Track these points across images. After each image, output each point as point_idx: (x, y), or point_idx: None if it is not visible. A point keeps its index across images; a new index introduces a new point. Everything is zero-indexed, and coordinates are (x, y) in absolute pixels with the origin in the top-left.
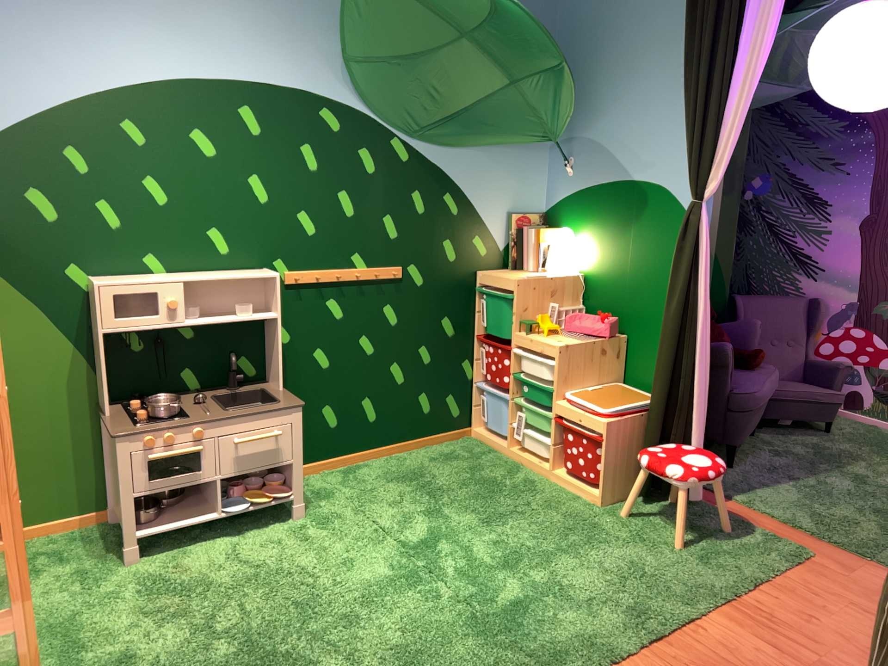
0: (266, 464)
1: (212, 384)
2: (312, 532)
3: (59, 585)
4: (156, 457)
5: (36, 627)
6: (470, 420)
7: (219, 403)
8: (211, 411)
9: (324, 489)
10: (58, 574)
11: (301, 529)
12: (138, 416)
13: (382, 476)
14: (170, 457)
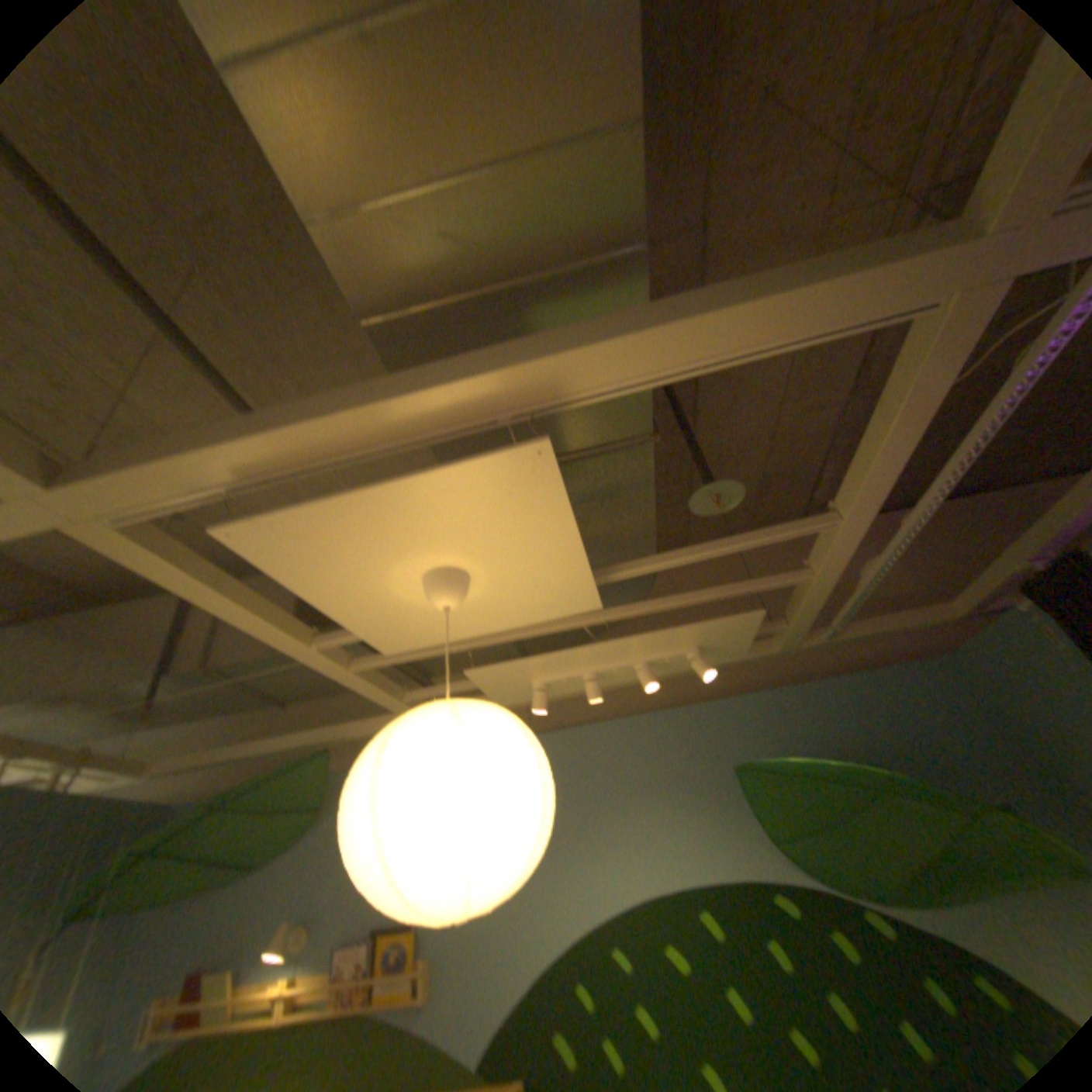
0: None
1: None
2: None
3: None
4: None
5: None
6: None
7: None
8: None
9: None
10: None
11: None
12: None
13: None
14: None
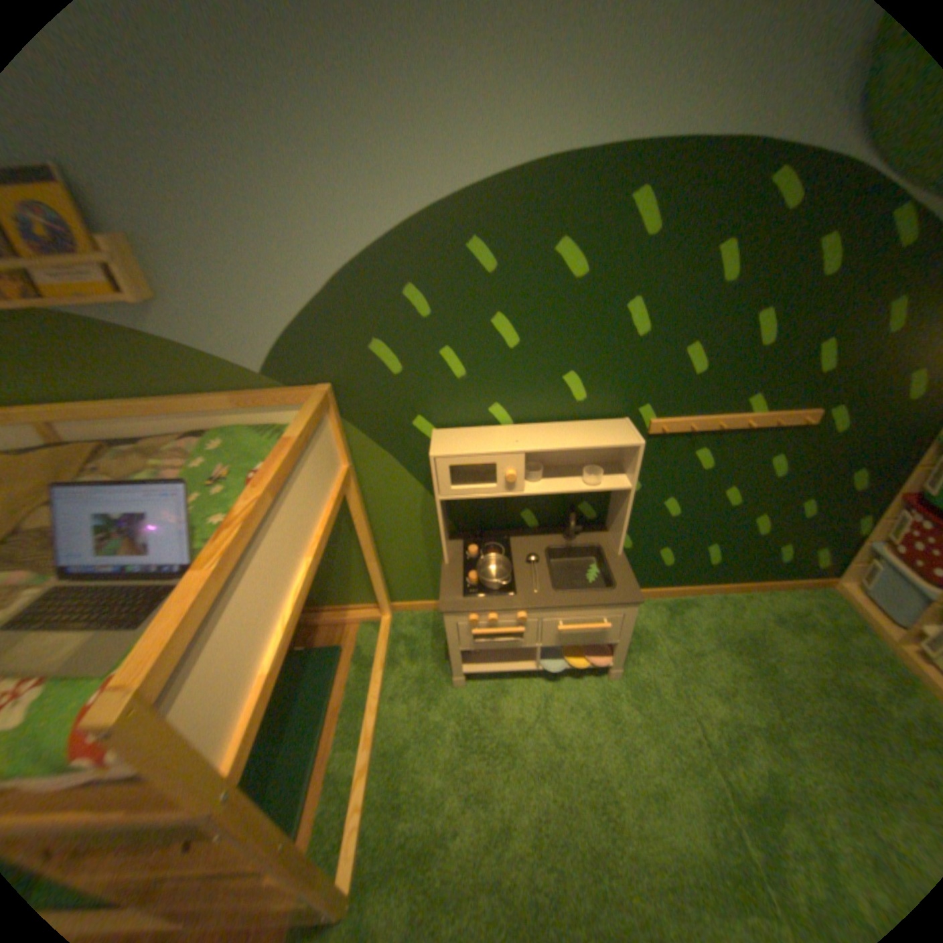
0: (589, 643)
1: (549, 526)
2: (626, 709)
3: (403, 692)
4: (479, 634)
5: (374, 753)
6: (842, 574)
7: (552, 556)
8: (539, 587)
9: (646, 631)
10: (406, 674)
11: (614, 699)
12: (469, 580)
13: (713, 629)
14: (493, 635)
